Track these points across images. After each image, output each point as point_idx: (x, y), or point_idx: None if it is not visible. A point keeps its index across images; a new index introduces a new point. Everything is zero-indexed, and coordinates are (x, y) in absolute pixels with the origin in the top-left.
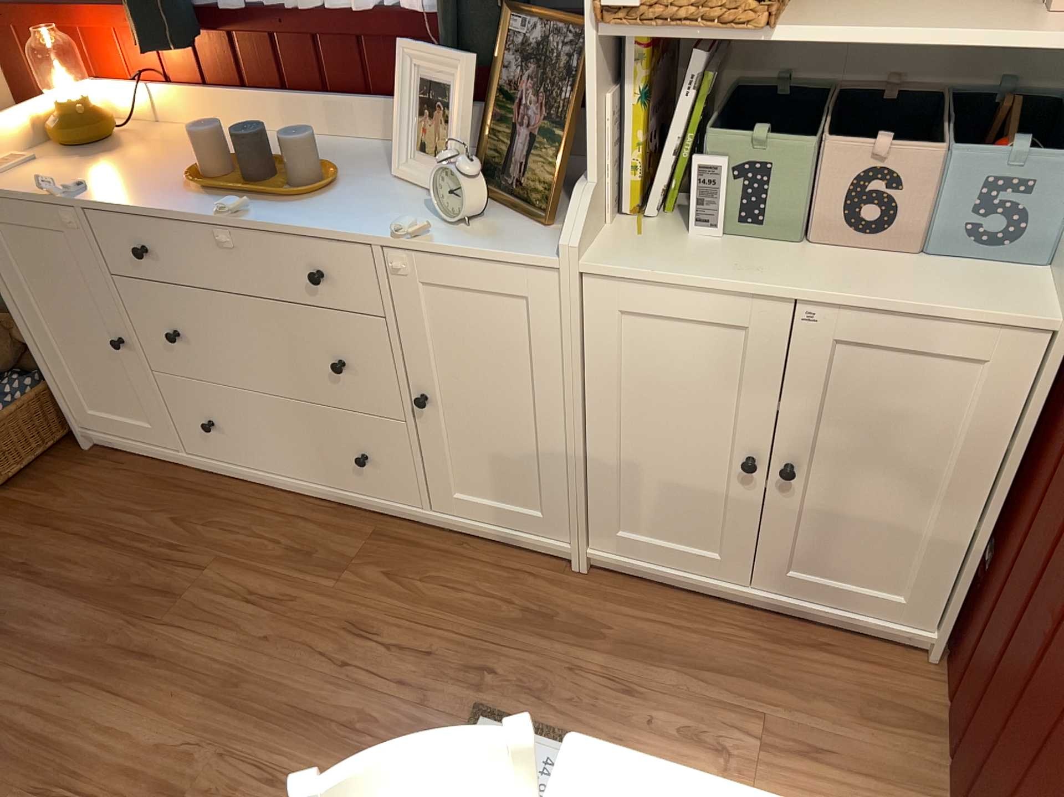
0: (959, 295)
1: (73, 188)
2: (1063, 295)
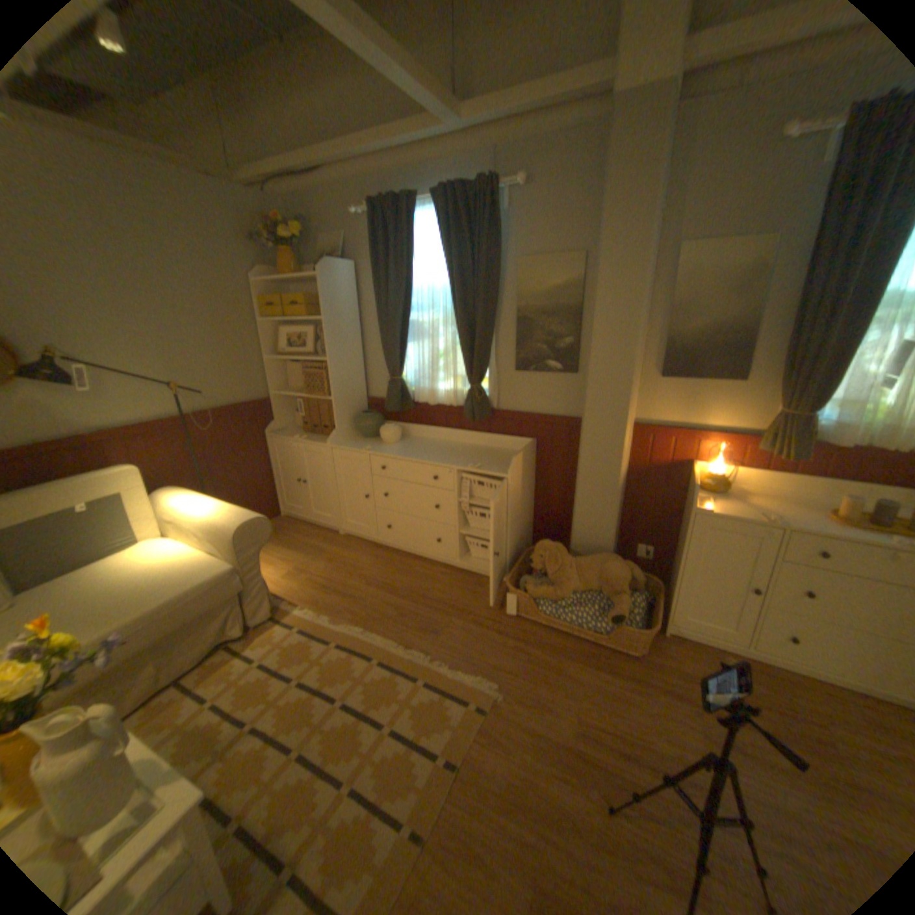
0: None
1: (782, 521)
2: None
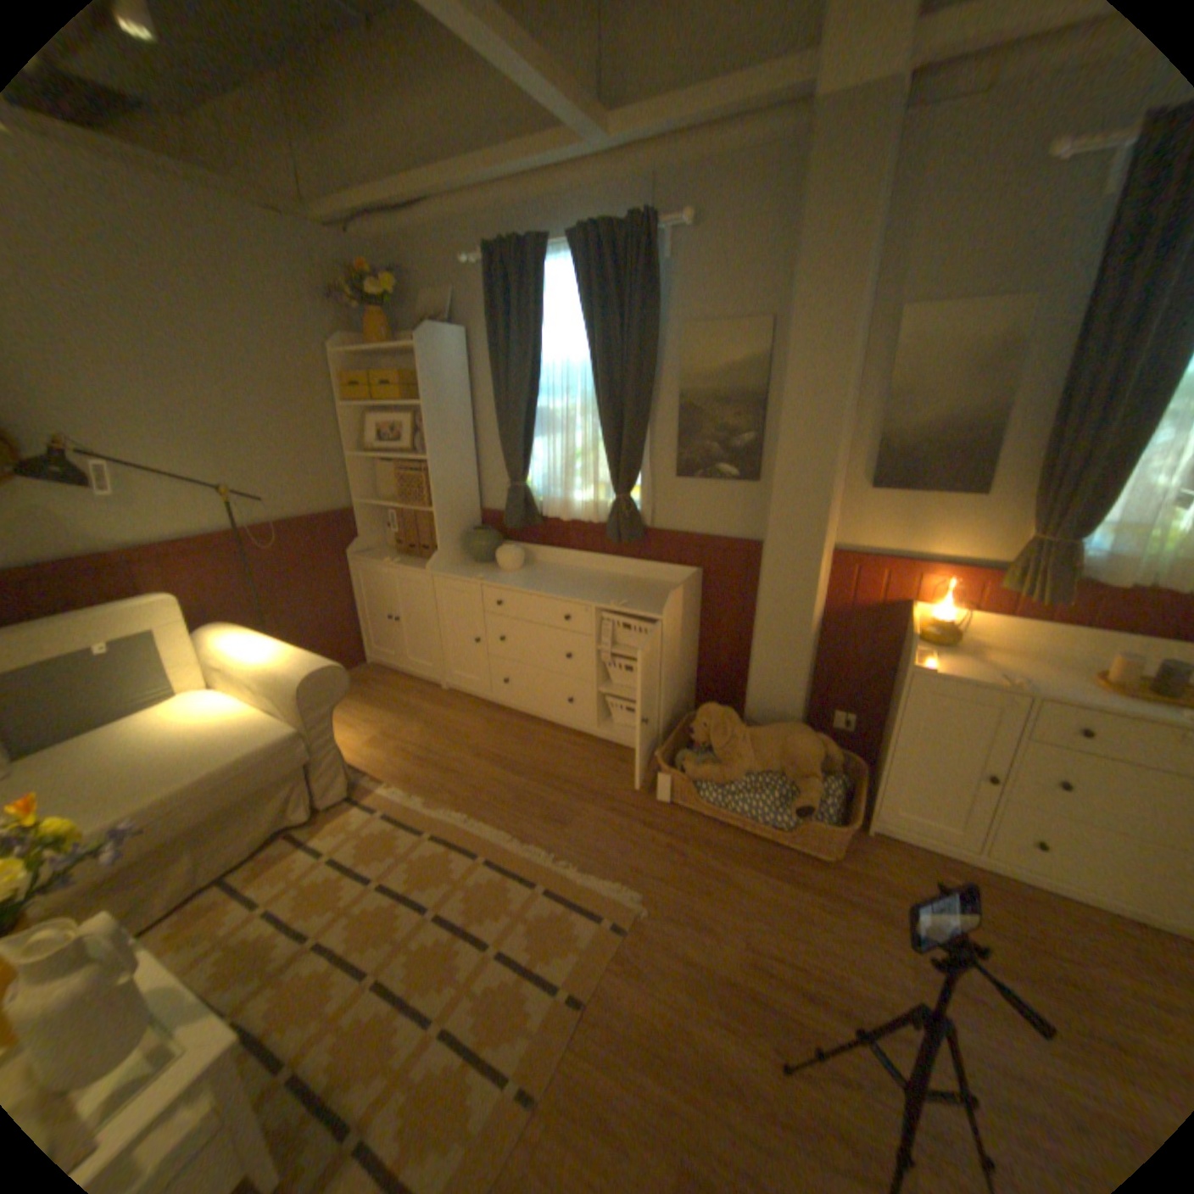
0: None
1: (1030, 687)
2: None
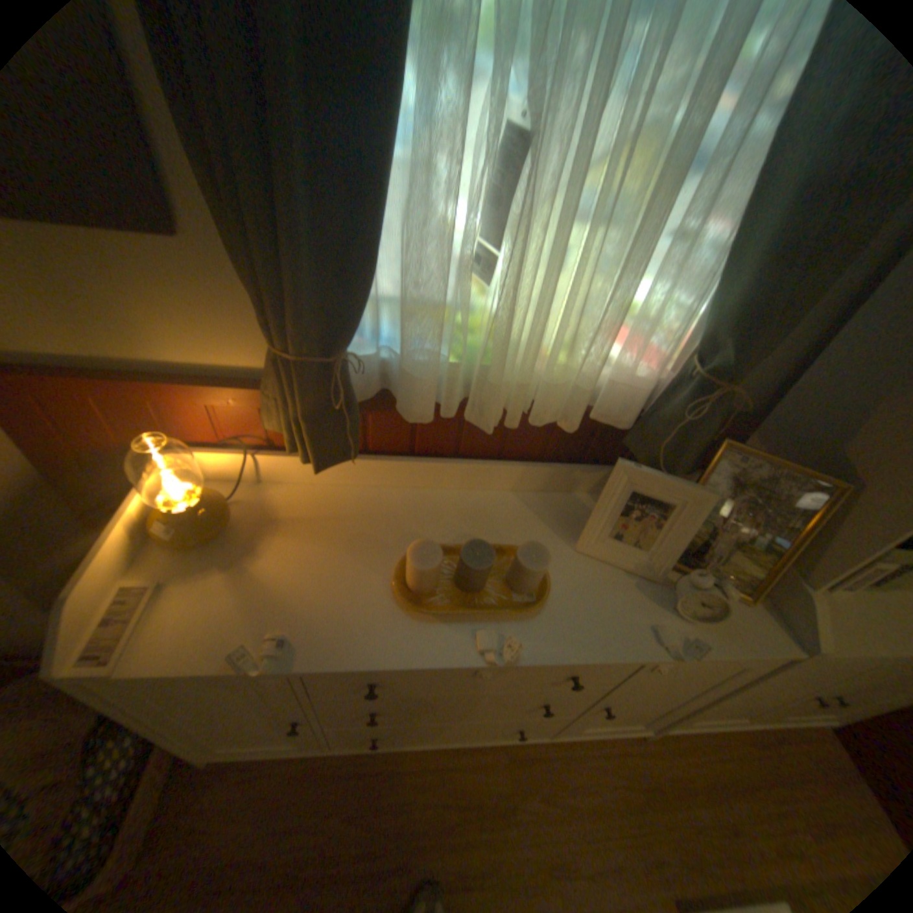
0: None
1: (279, 656)
2: None
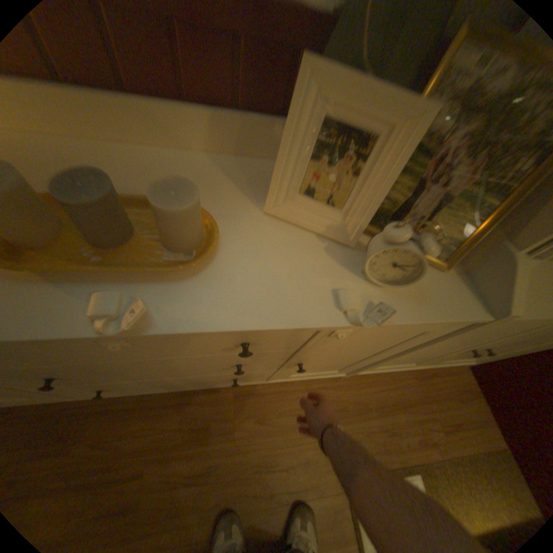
0: None
1: None
2: None
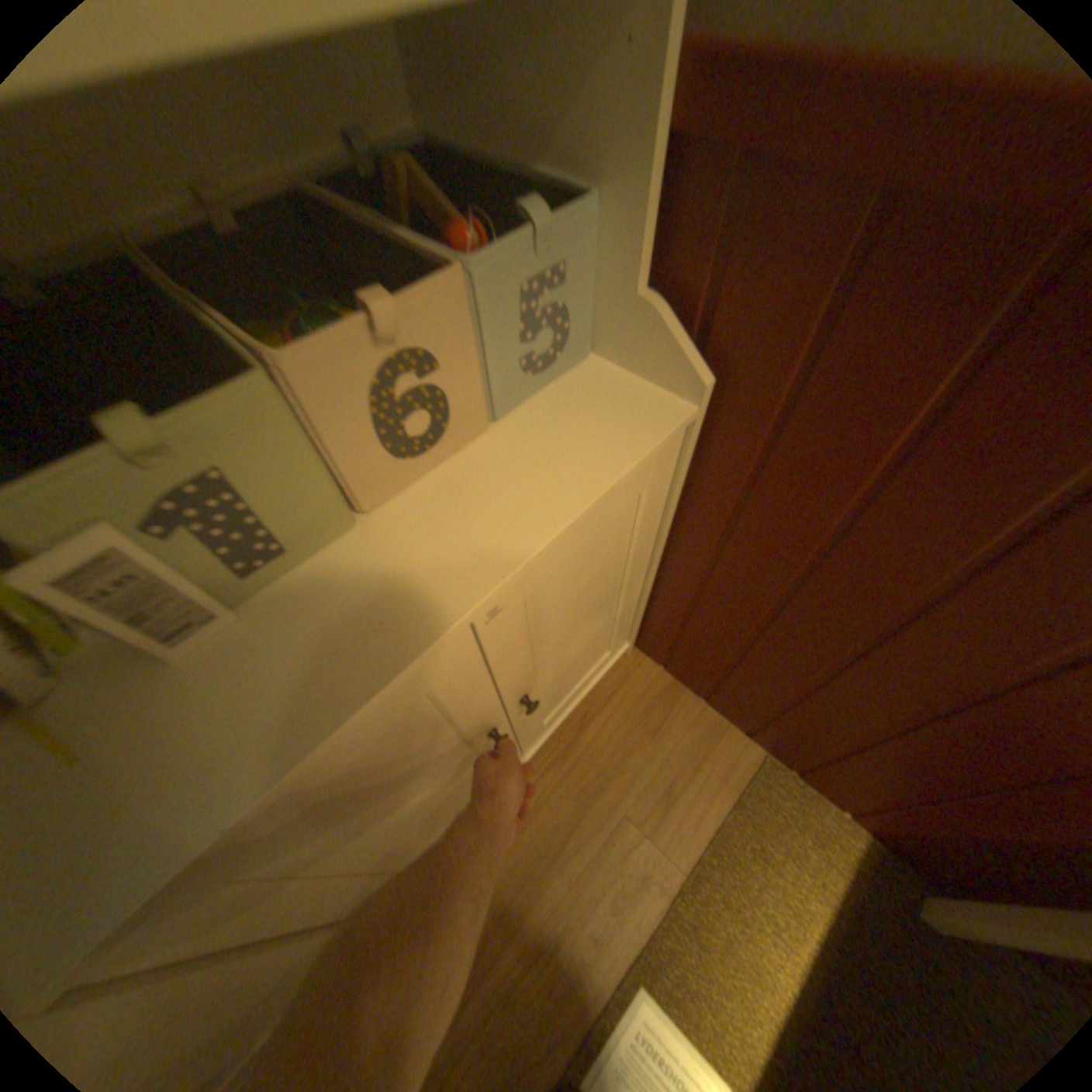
0: (600, 454)
1: None
2: (661, 382)
